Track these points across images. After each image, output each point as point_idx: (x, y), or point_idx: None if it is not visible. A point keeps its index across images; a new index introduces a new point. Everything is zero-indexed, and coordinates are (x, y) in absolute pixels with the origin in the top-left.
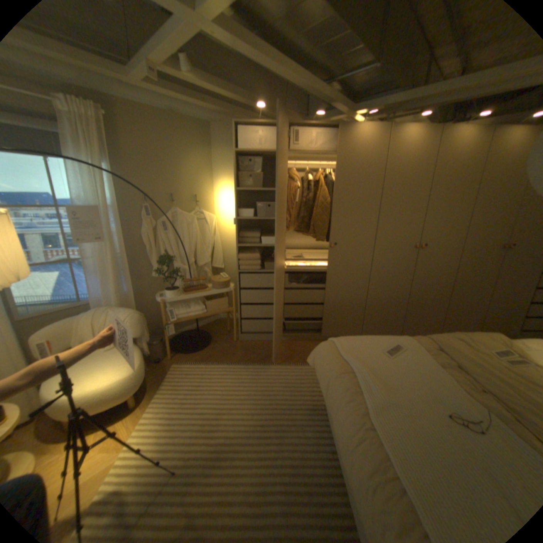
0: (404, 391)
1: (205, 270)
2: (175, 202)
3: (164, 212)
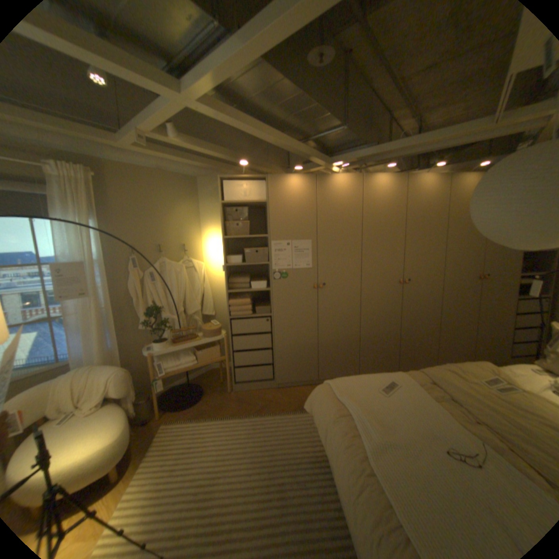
0: (403, 430)
1: (195, 319)
2: (163, 252)
3: (152, 262)
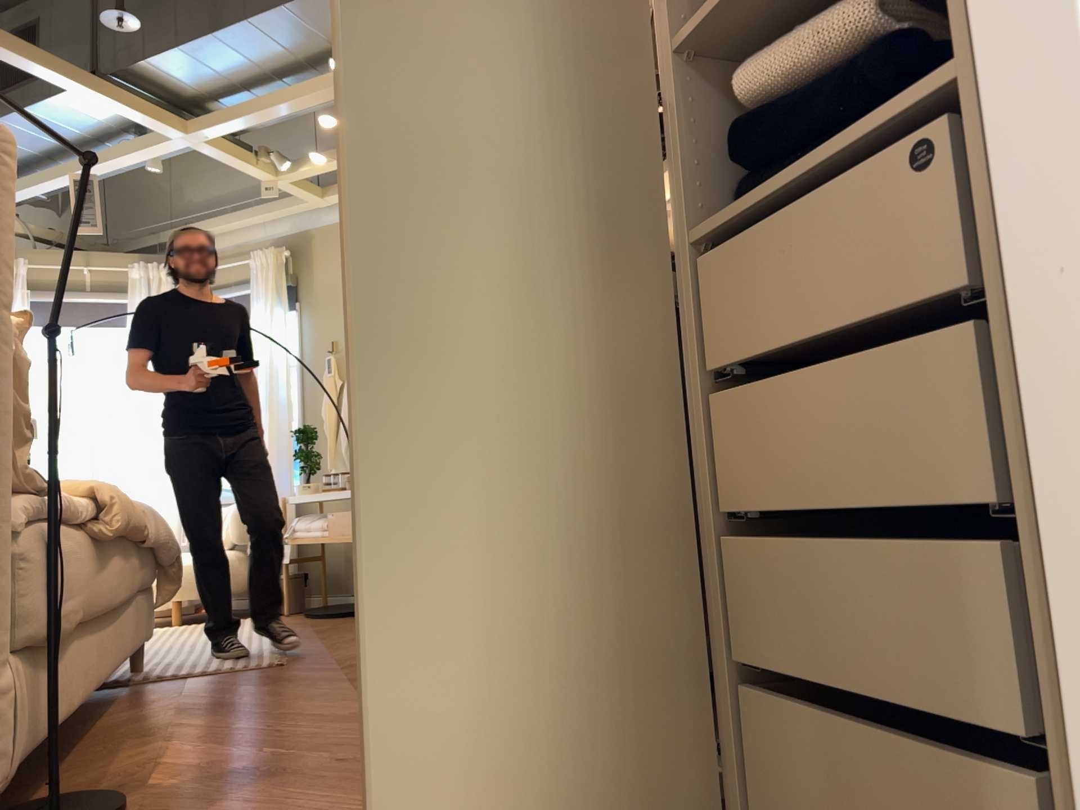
0: None
1: None
2: None
3: None
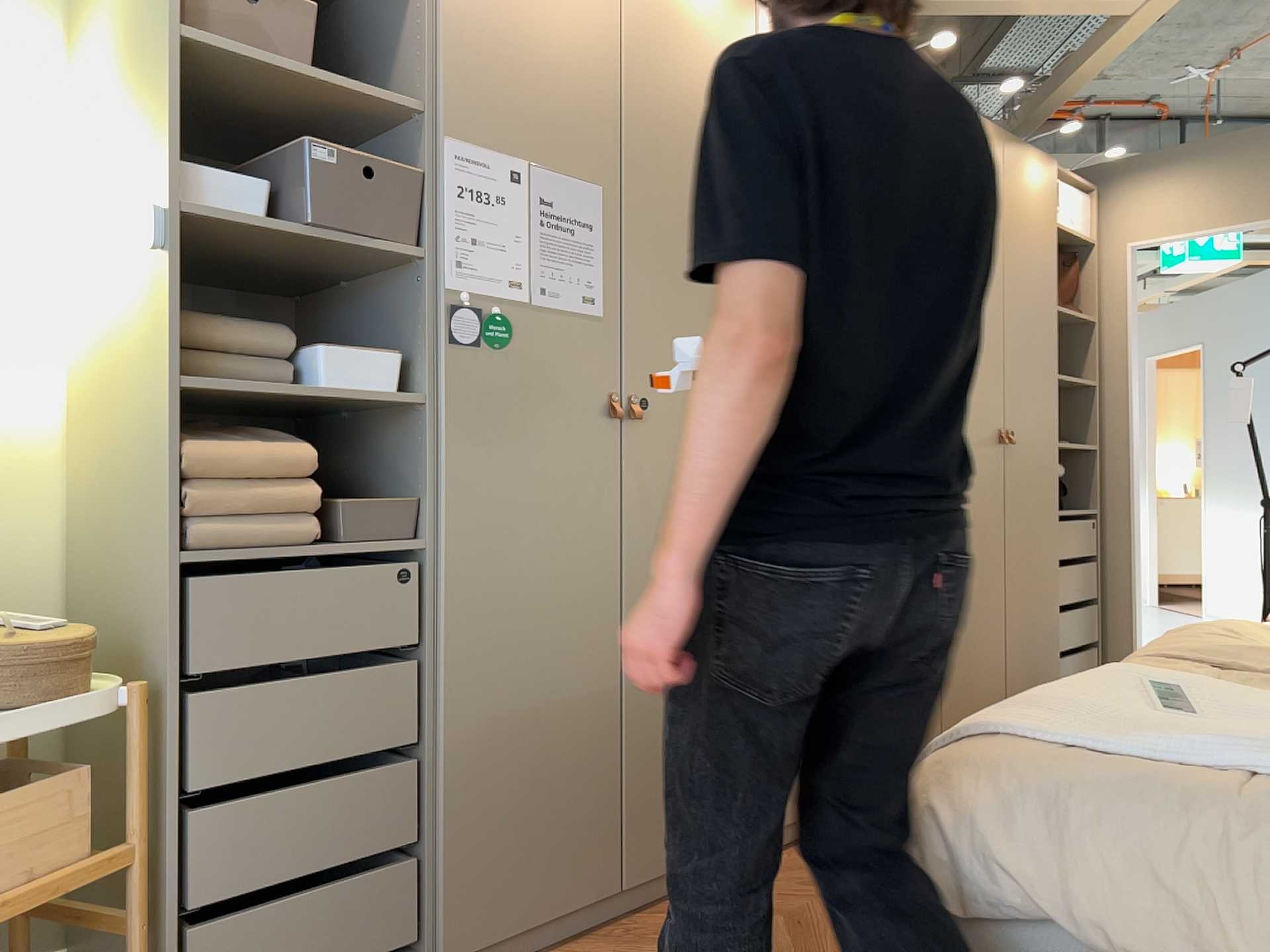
0: None
1: None
2: None
3: None
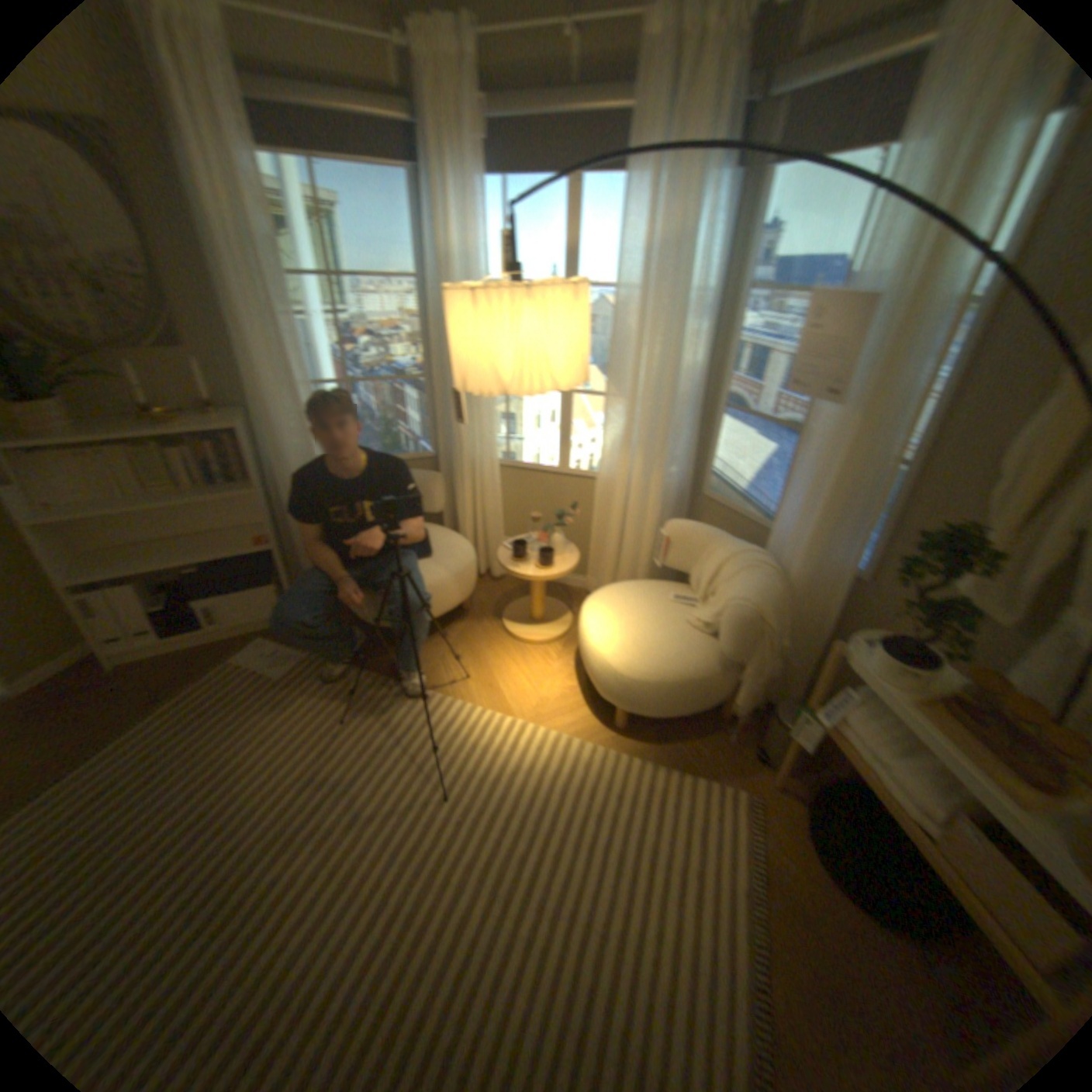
0: None
1: None
2: None
3: None
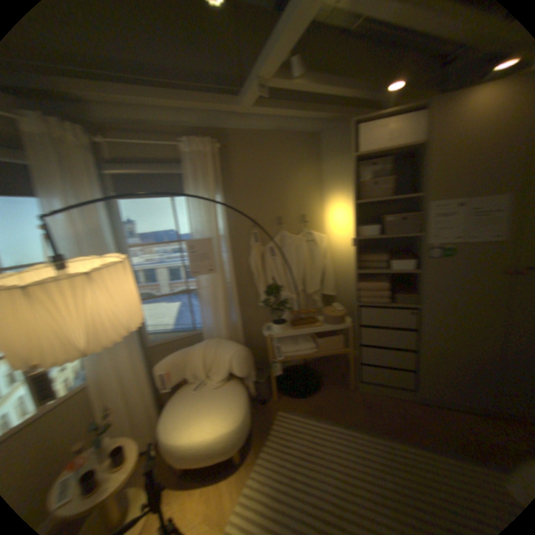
0: None
1: (315, 298)
2: (284, 224)
3: (273, 236)
